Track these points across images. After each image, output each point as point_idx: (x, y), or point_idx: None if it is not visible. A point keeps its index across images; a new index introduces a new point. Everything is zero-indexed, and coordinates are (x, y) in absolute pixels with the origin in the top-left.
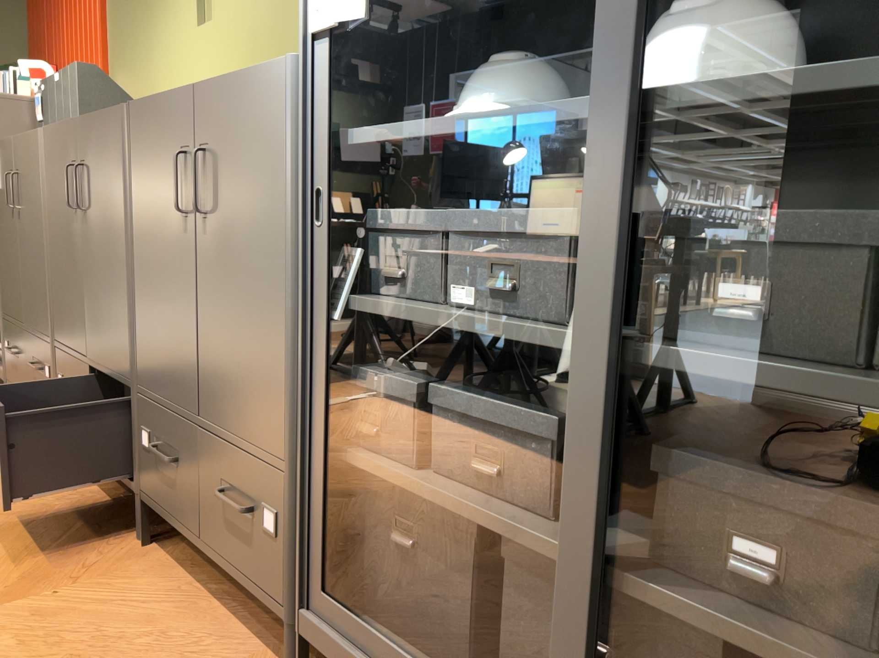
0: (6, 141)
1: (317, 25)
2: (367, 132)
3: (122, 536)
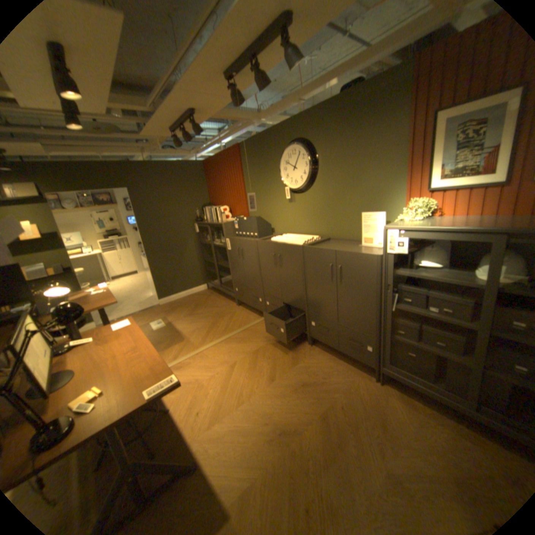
0: (234, 238)
1: (389, 251)
2: (402, 273)
3: (303, 343)
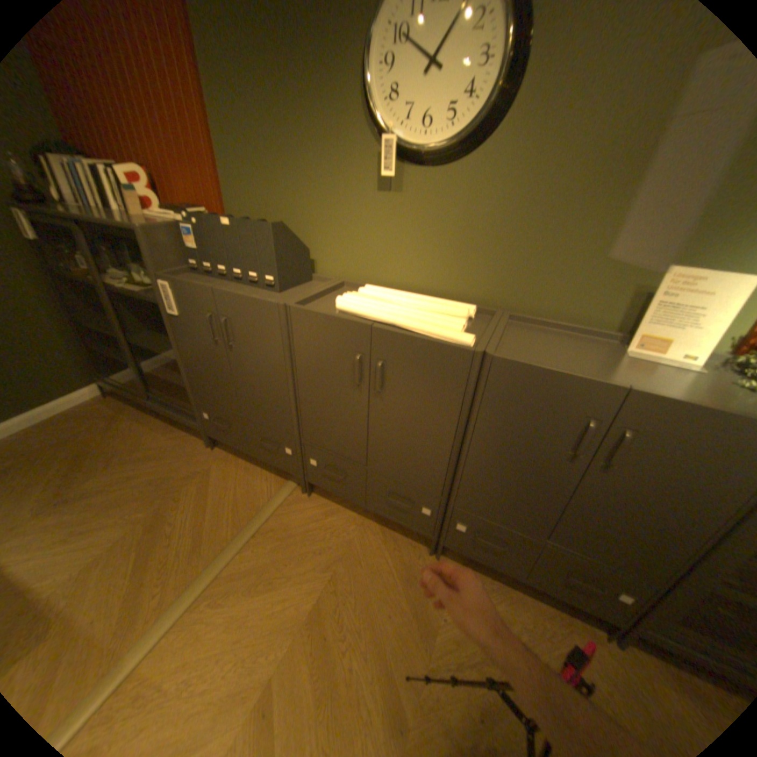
0: (191, 282)
1: None
2: None
3: (417, 553)
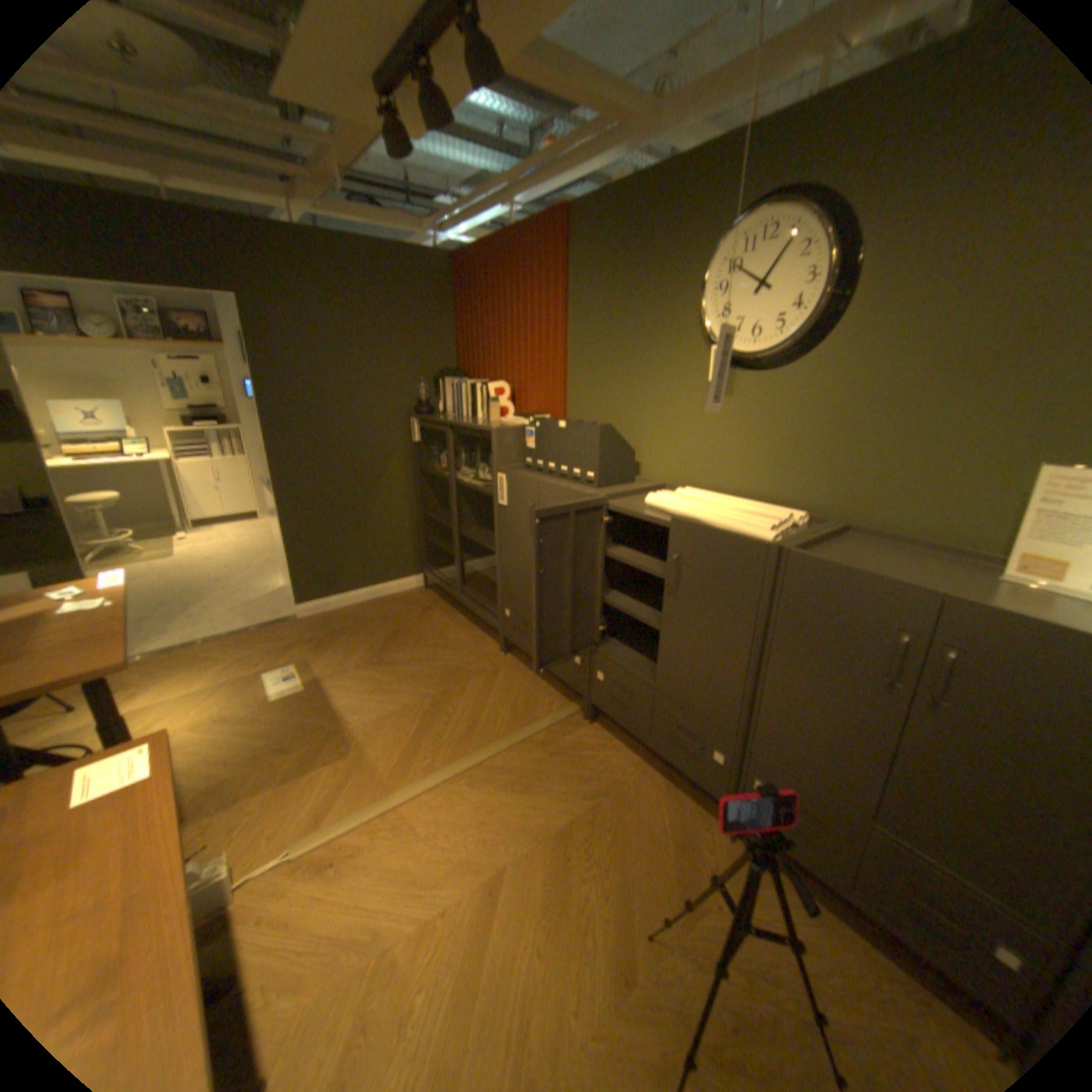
0: (523, 476)
1: None
2: None
3: (706, 825)
